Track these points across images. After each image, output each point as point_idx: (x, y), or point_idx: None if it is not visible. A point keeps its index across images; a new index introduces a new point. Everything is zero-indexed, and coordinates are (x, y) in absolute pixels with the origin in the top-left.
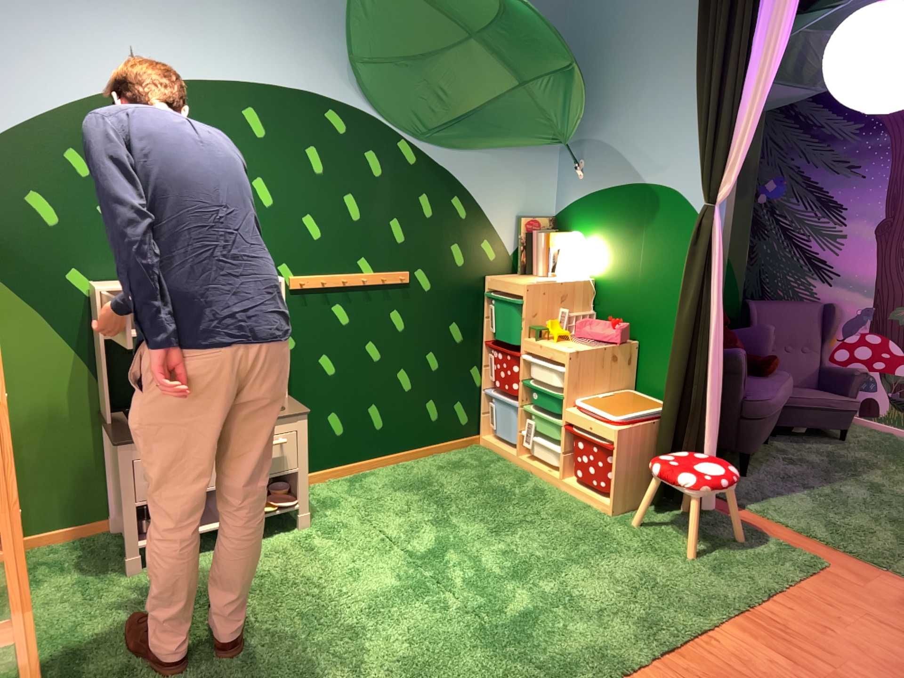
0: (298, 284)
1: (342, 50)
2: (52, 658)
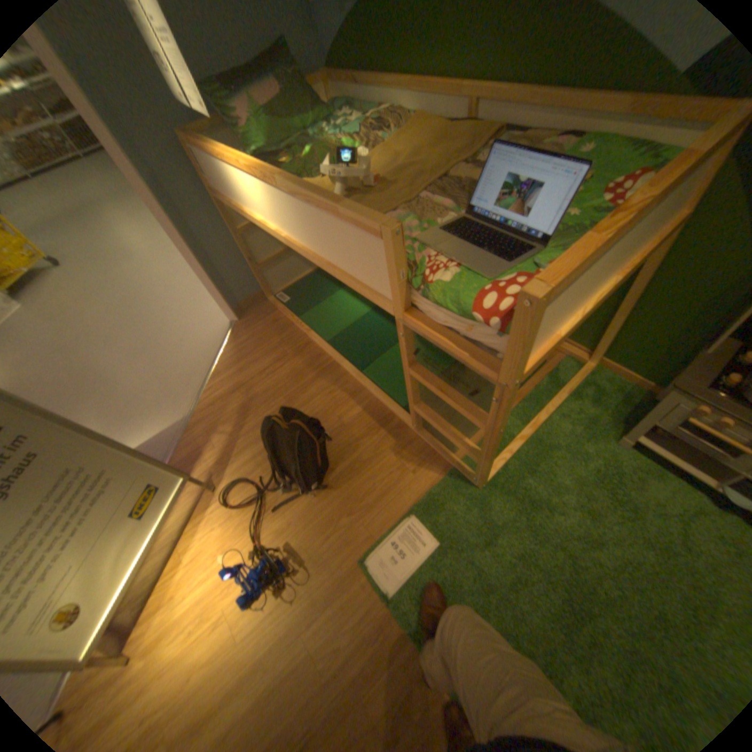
0: None
1: None
2: (527, 454)
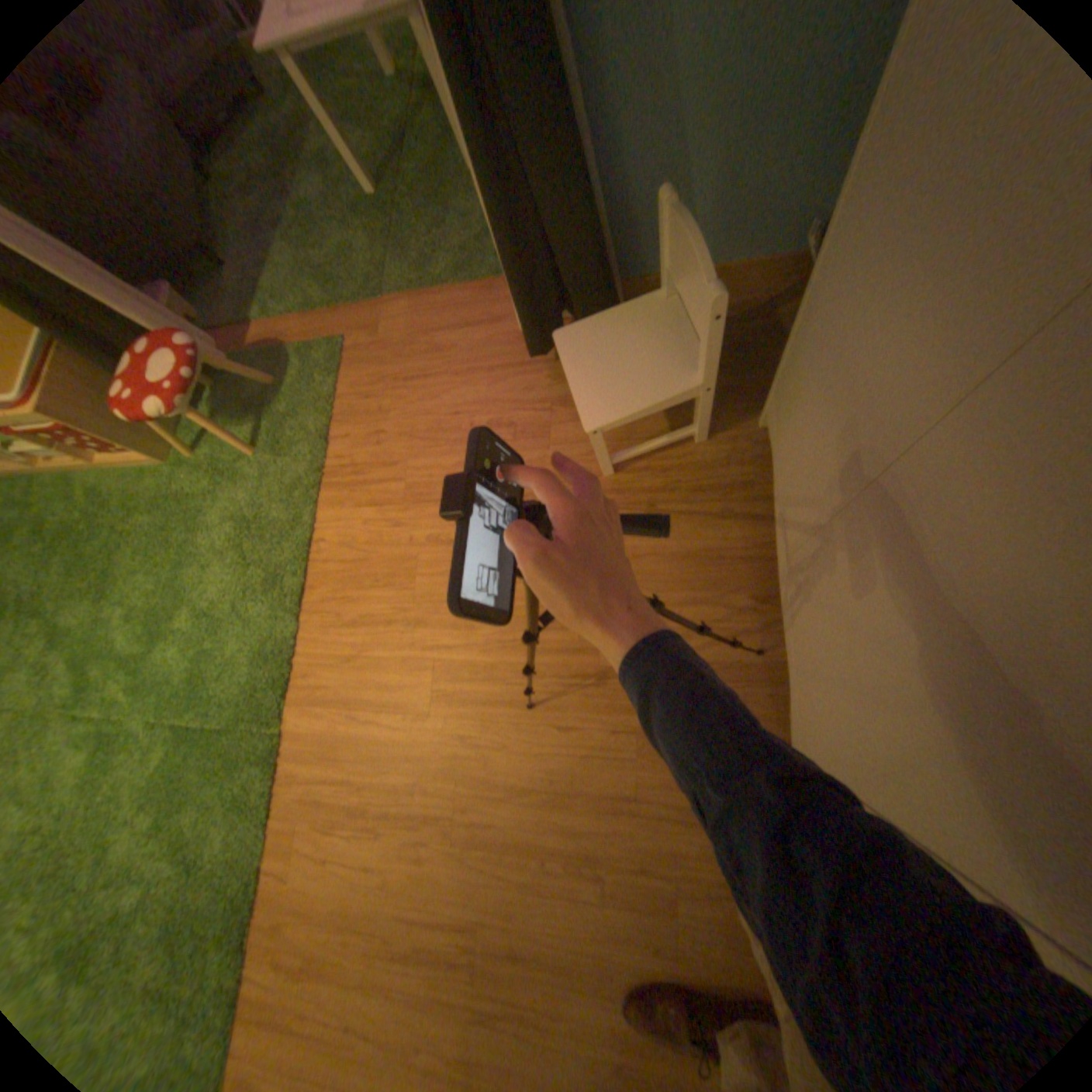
0: None
1: None
2: None
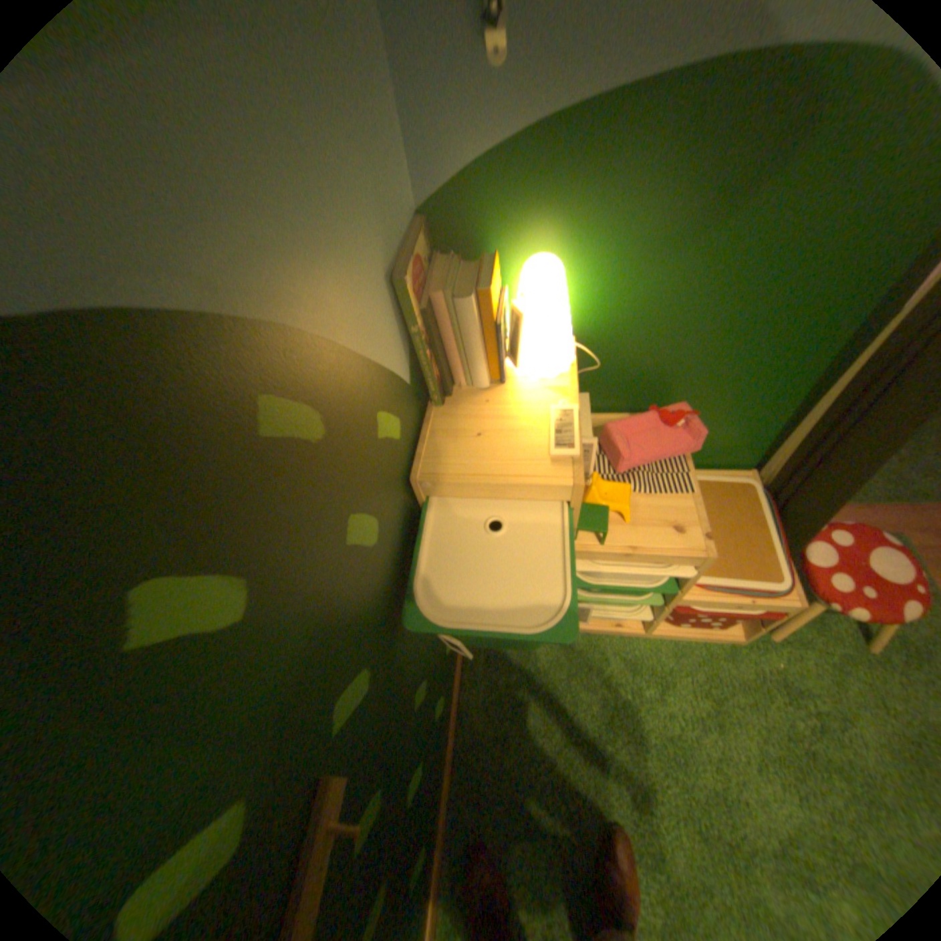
0: None
1: None
2: None
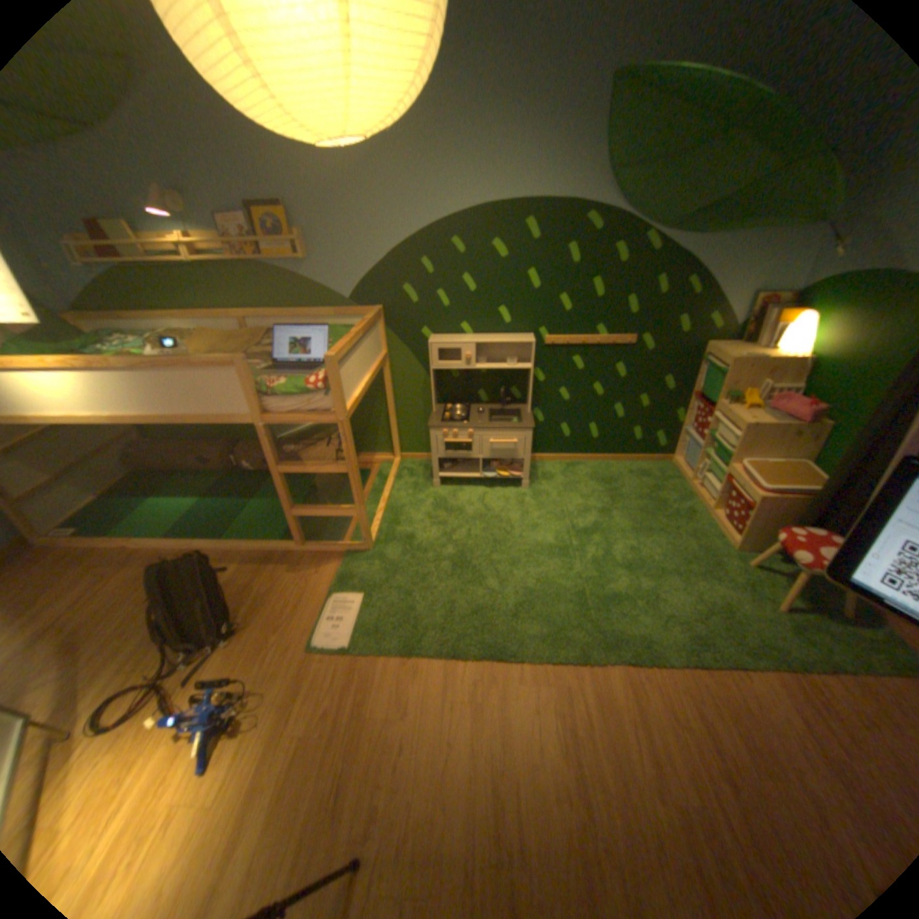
0: (549, 343)
1: (607, 159)
2: (388, 518)
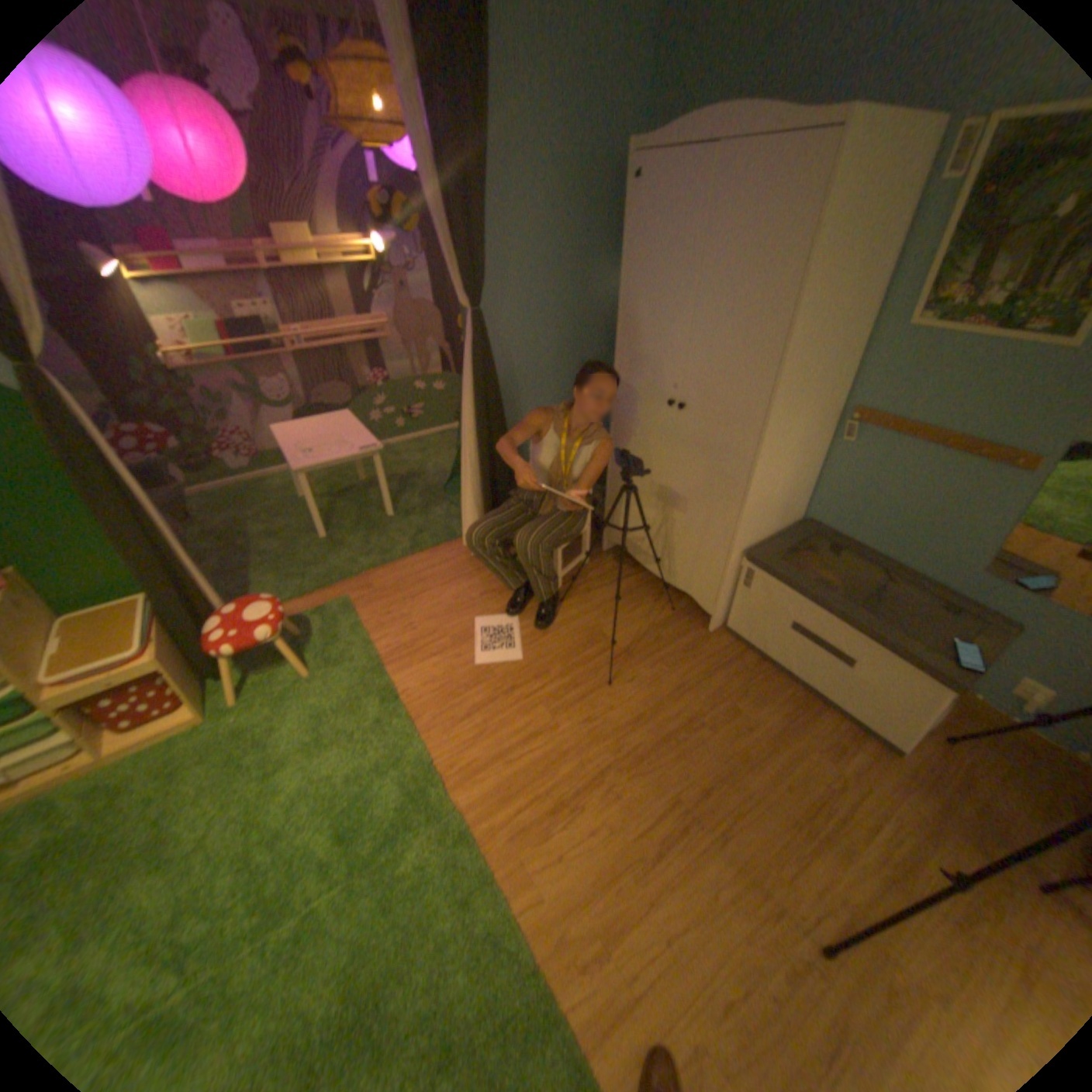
0: None
1: None
2: None
